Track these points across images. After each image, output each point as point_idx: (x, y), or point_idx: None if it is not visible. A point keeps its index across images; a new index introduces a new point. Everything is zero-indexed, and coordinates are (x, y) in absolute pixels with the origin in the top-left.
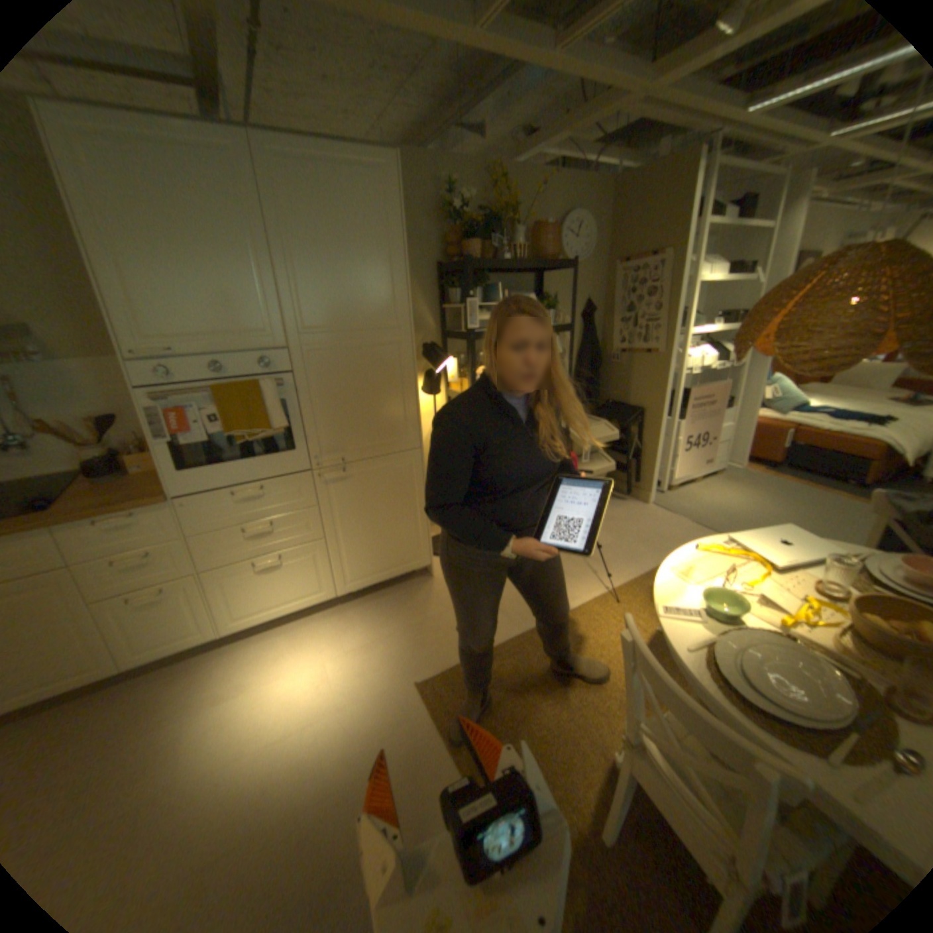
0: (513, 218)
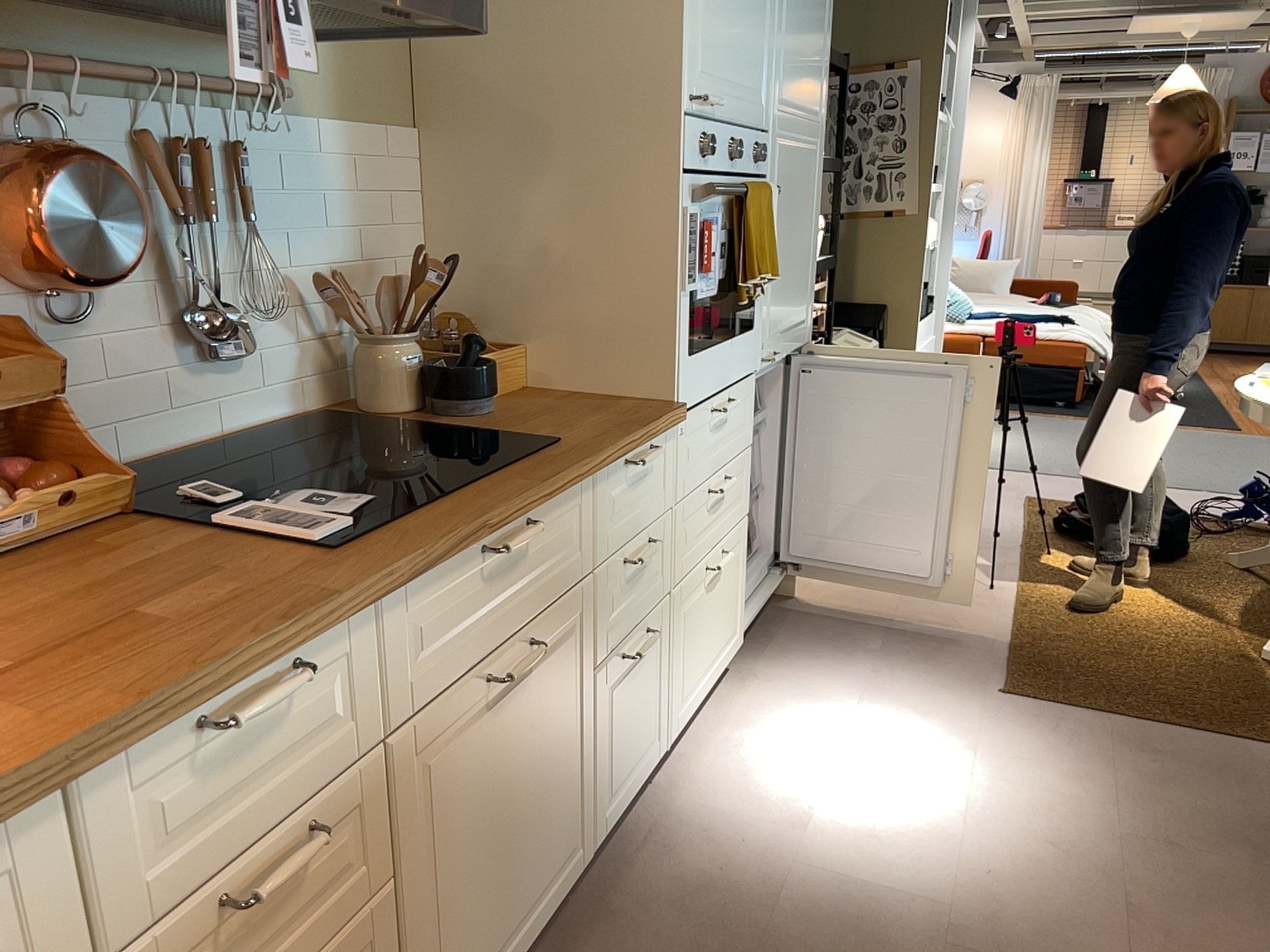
0: None
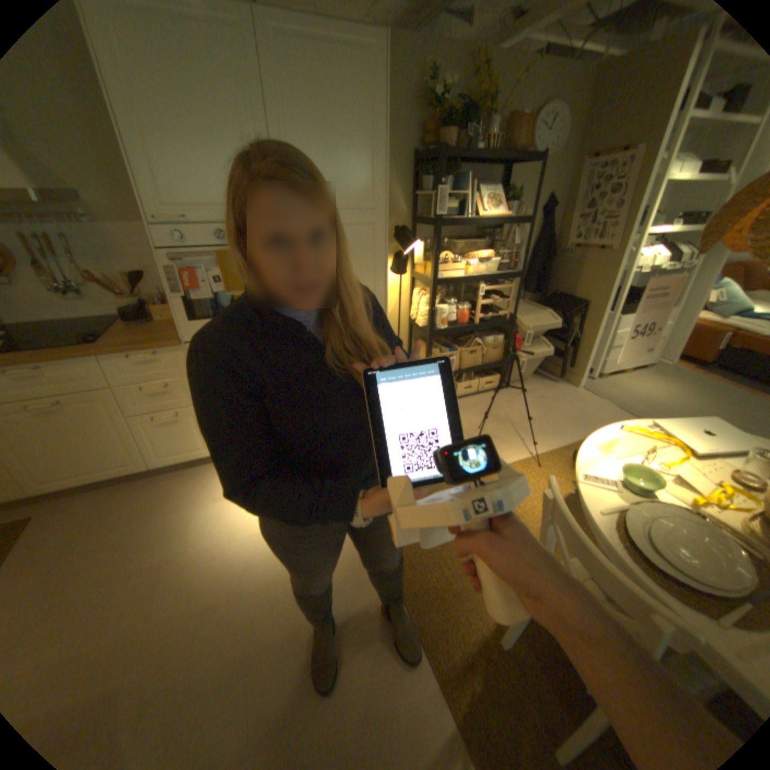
0: (491, 107)
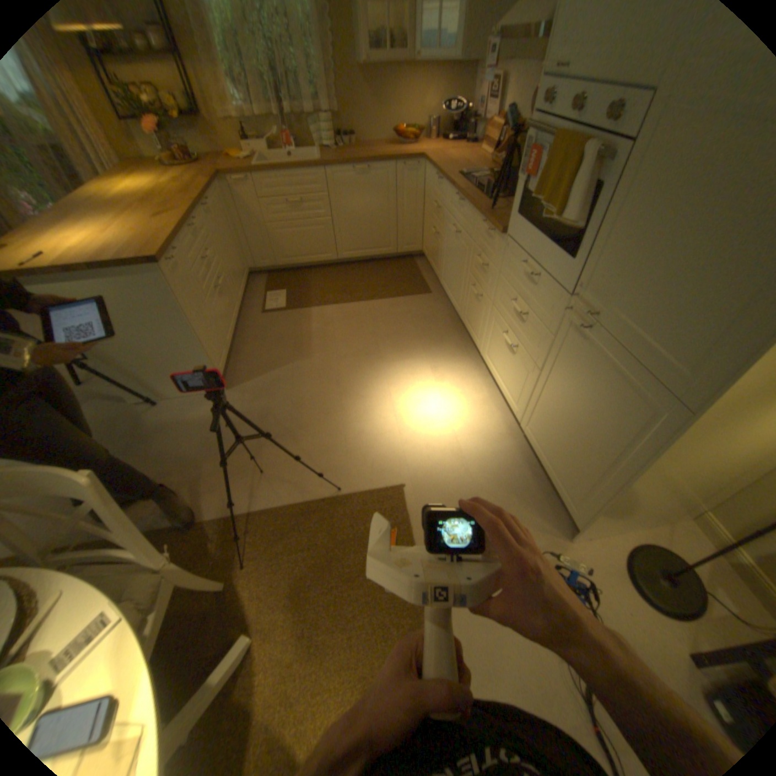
0: None
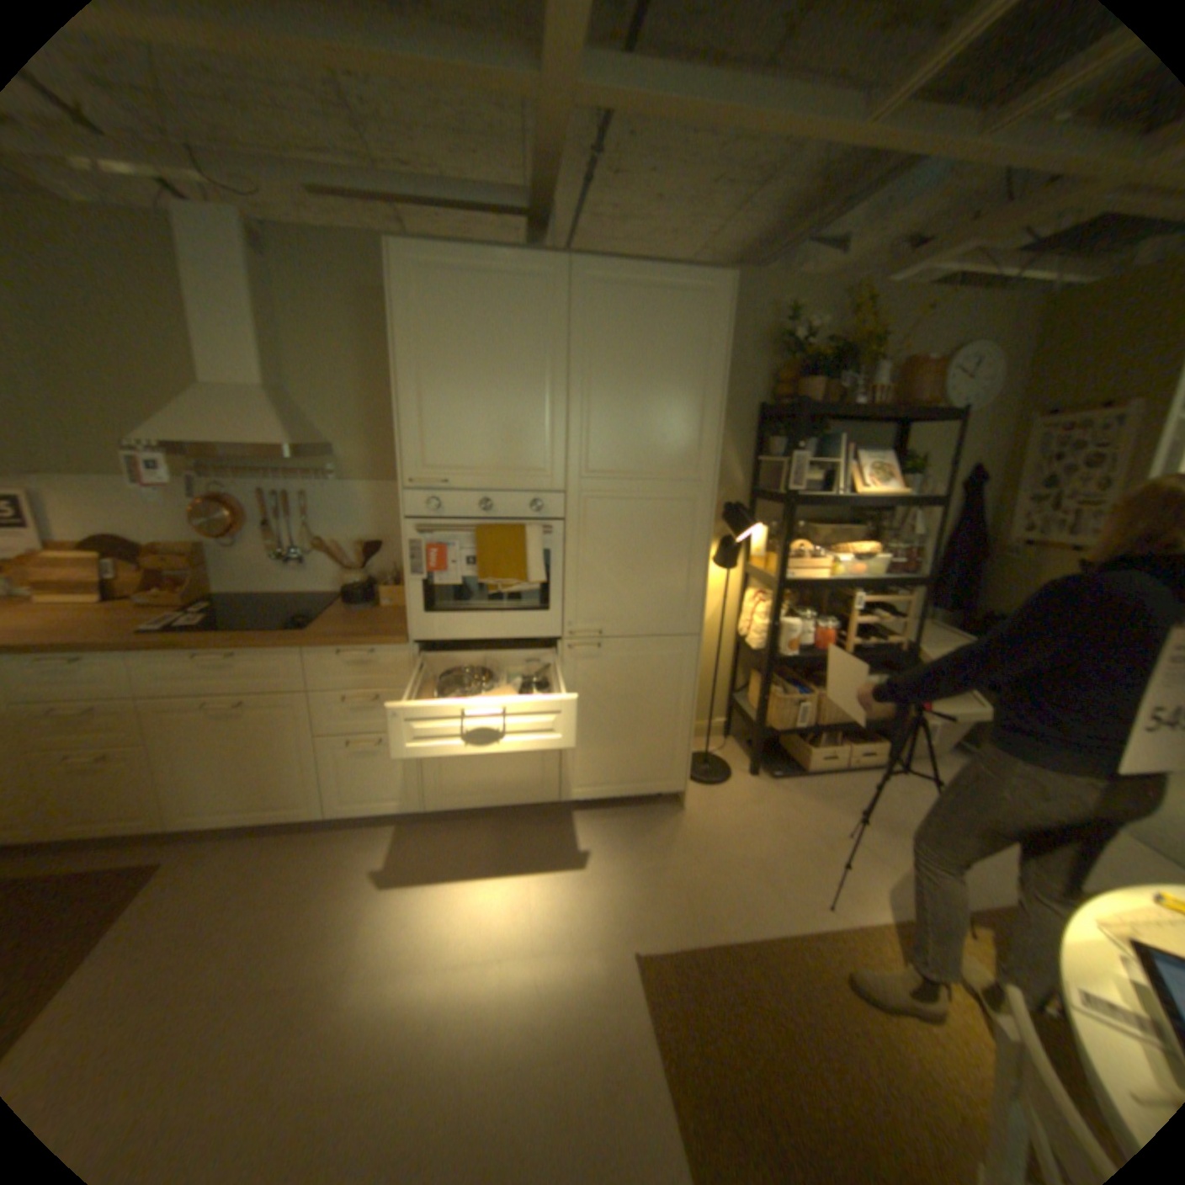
0: (877, 351)
